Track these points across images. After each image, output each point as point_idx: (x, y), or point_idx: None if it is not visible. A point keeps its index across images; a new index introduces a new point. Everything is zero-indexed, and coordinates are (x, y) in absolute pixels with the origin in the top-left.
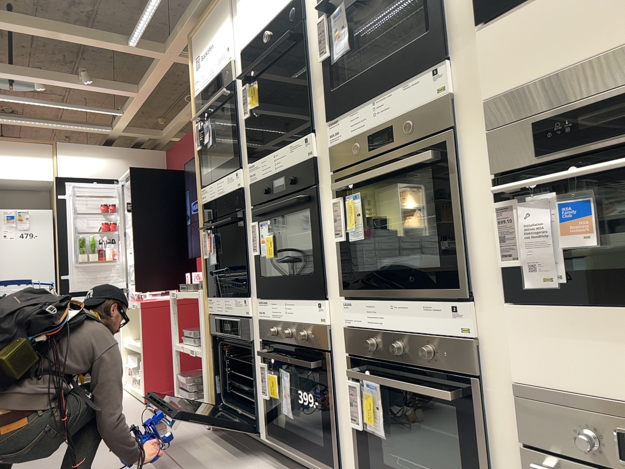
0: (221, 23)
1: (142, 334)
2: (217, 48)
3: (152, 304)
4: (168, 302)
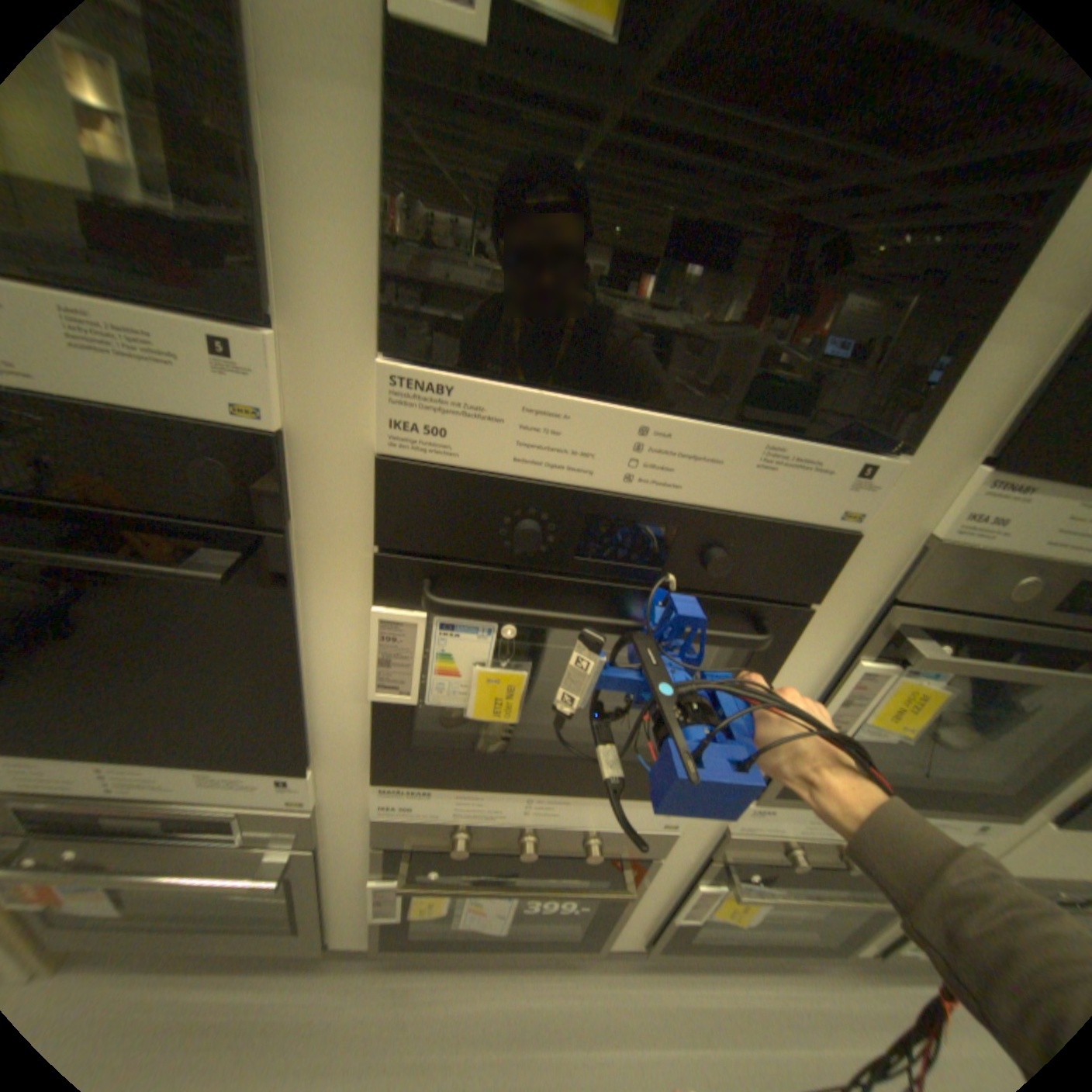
0: None
1: None
2: None
3: None
4: None
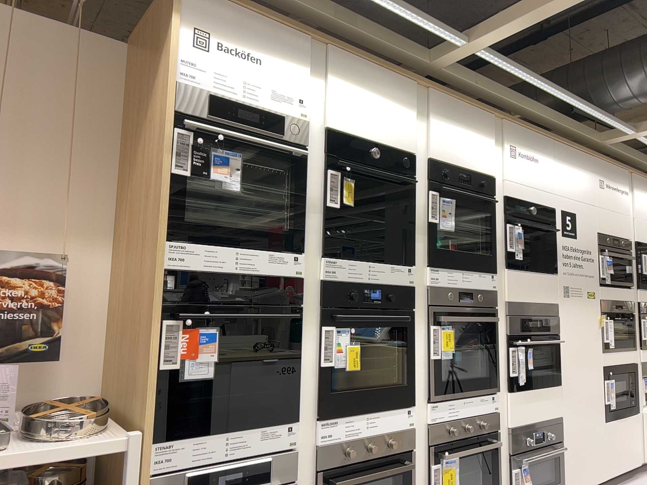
0: (292, 59)
1: None
2: (274, 75)
3: None
4: None
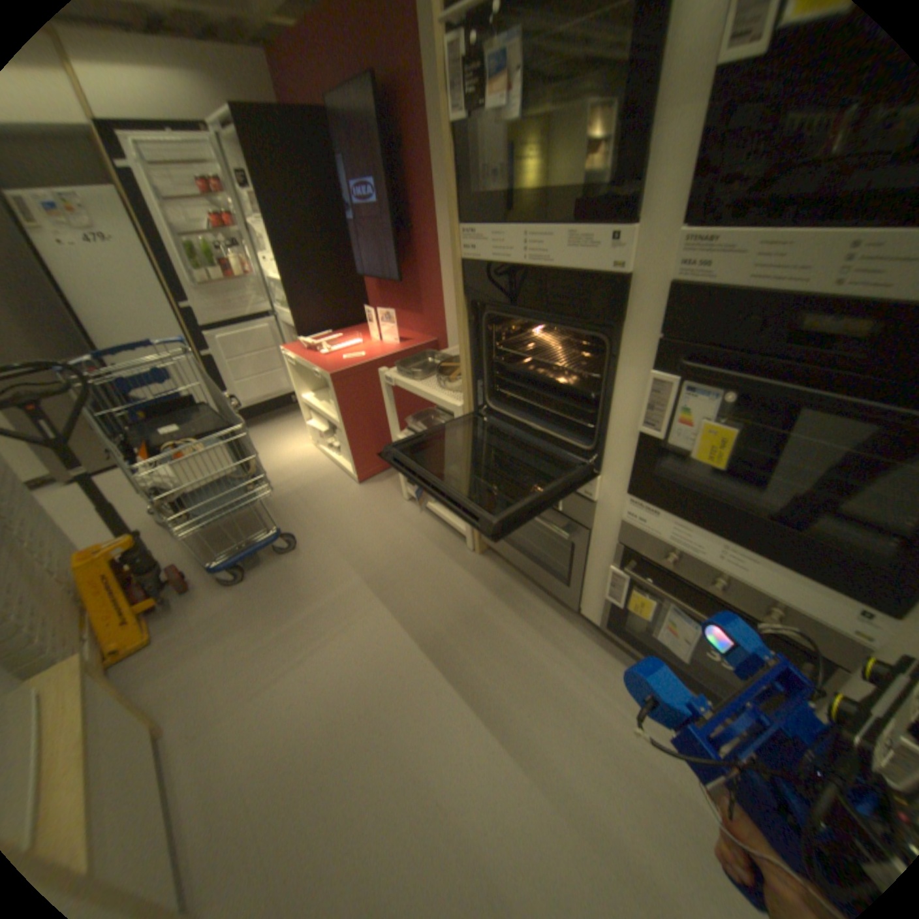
0: None
1: (335, 406)
2: None
3: (344, 376)
4: (364, 370)
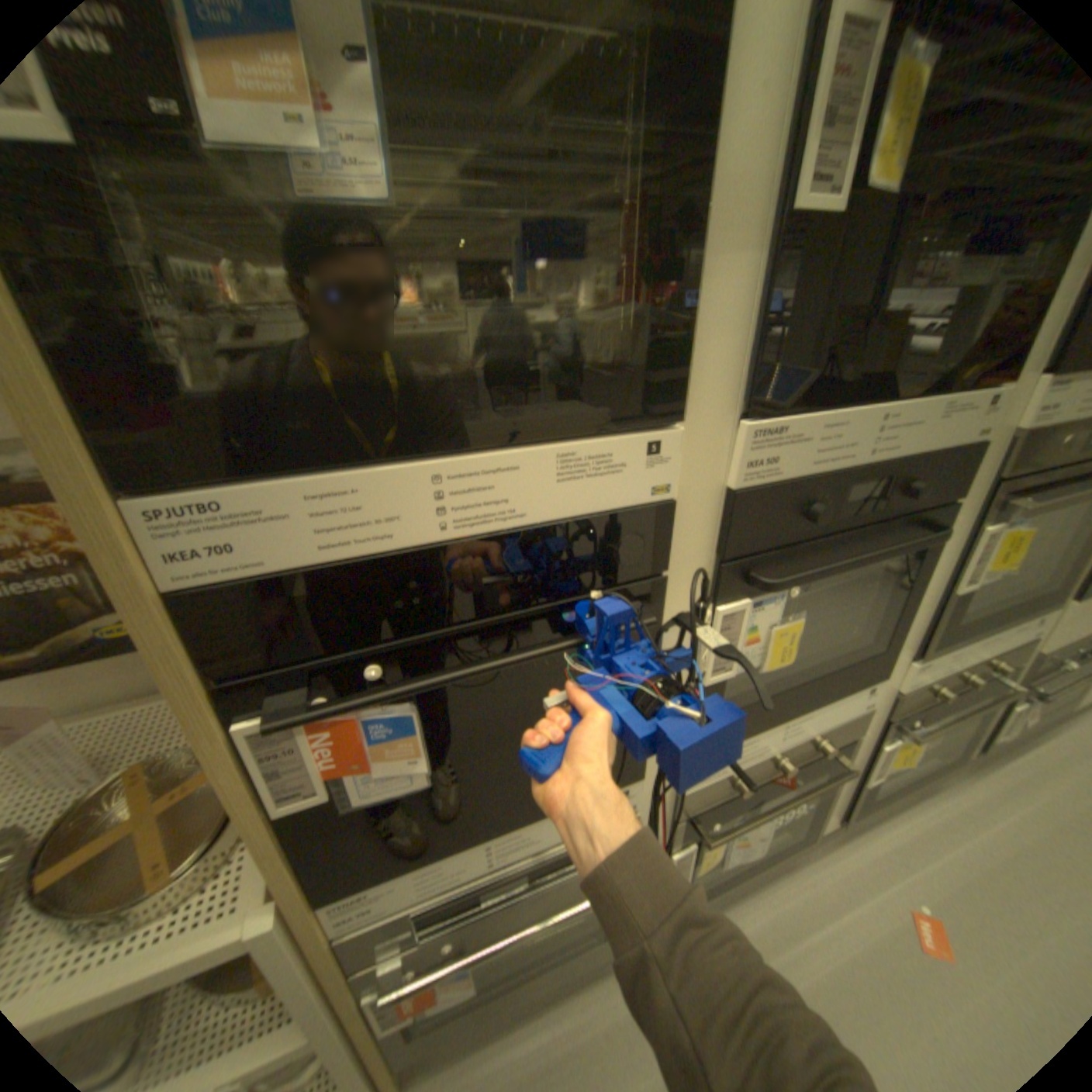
0: None
1: None
2: None
3: None
4: None
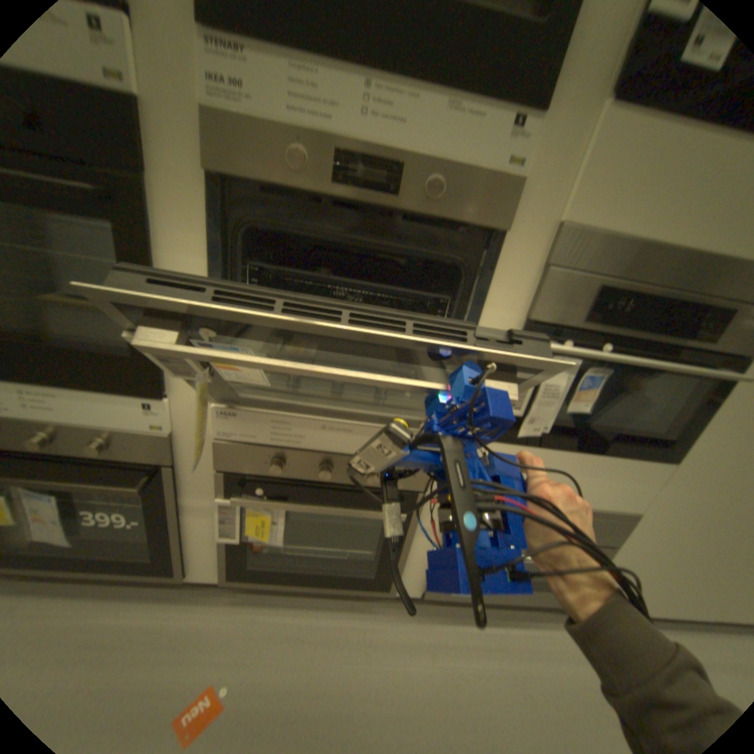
0: None
1: None
2: None
3: None
4: None
